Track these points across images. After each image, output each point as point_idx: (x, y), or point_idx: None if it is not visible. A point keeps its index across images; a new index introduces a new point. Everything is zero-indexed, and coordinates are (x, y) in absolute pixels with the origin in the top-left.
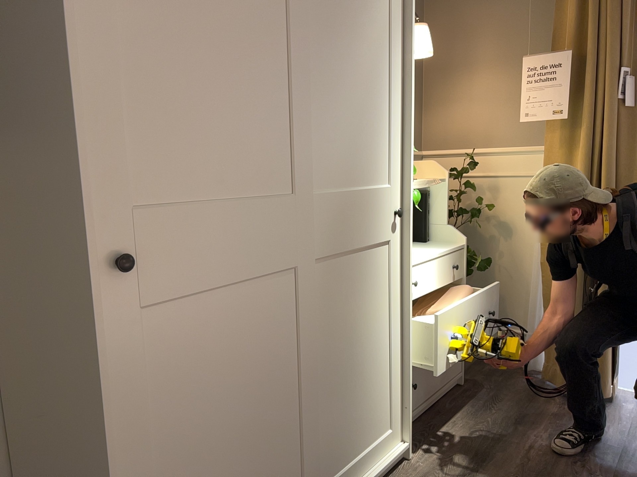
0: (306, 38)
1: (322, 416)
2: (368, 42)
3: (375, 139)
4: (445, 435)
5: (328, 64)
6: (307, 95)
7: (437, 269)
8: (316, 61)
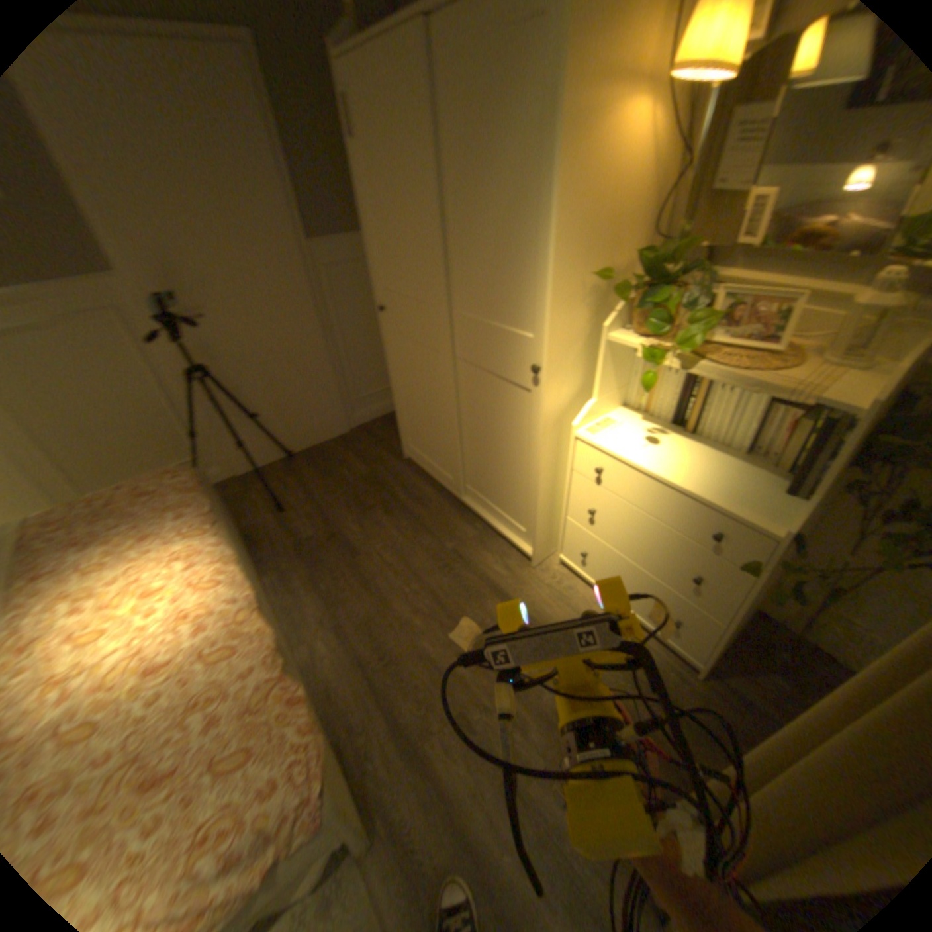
0: (440, 185)
1: (468, 454)
2: (505, 164)
3: (514, 280)
4: (568, 607)
5: (462, 203)
6: (444, 236)
7: (661, 495)
8: (453, 203)
